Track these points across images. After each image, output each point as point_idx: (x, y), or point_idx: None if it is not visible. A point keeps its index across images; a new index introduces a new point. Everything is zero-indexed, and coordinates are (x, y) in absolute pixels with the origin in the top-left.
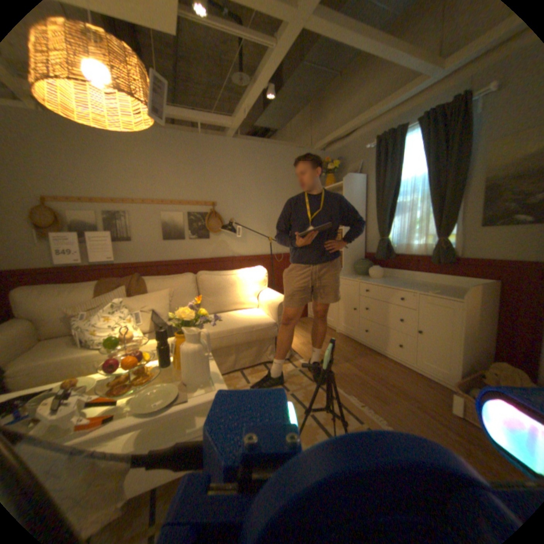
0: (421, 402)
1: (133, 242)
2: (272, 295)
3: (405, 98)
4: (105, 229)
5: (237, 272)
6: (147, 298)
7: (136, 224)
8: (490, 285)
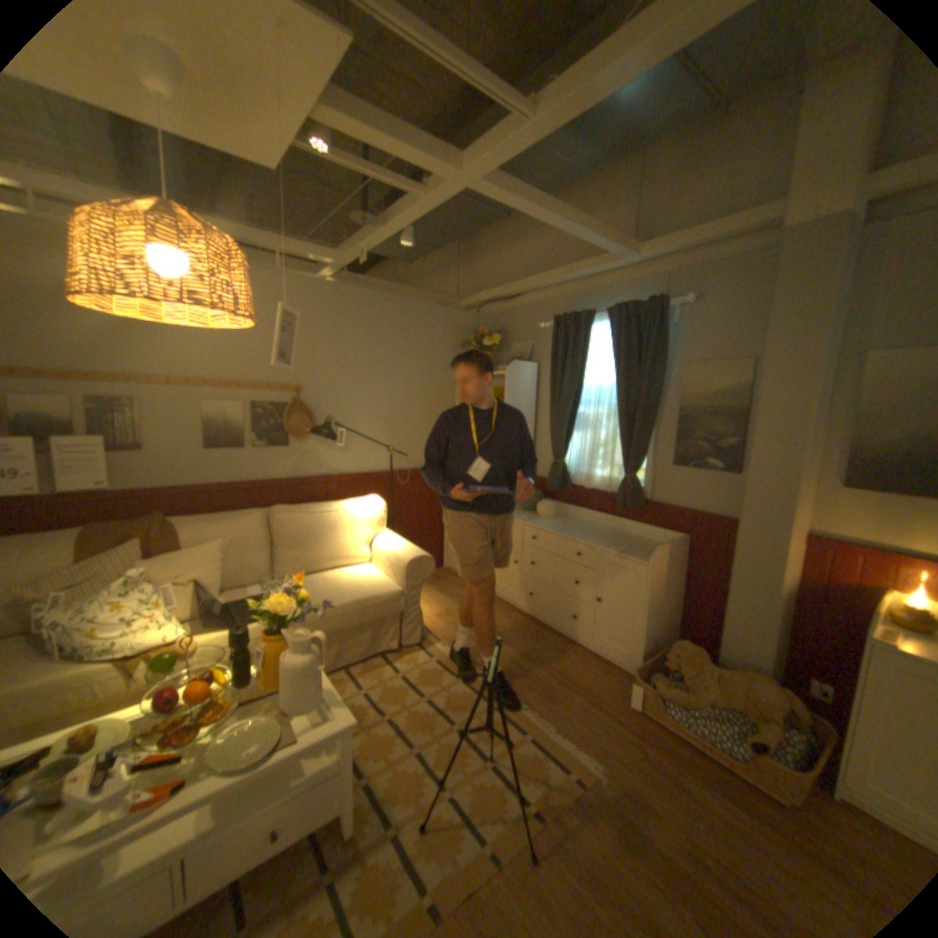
0: (596, 696)
1: (145, 455)
2: (395, 547)
3: (591, 273)
4: (90, 432)
5: (337, 509)
6: (182, 561)
7: (152, 423)
8: (677, 542)
